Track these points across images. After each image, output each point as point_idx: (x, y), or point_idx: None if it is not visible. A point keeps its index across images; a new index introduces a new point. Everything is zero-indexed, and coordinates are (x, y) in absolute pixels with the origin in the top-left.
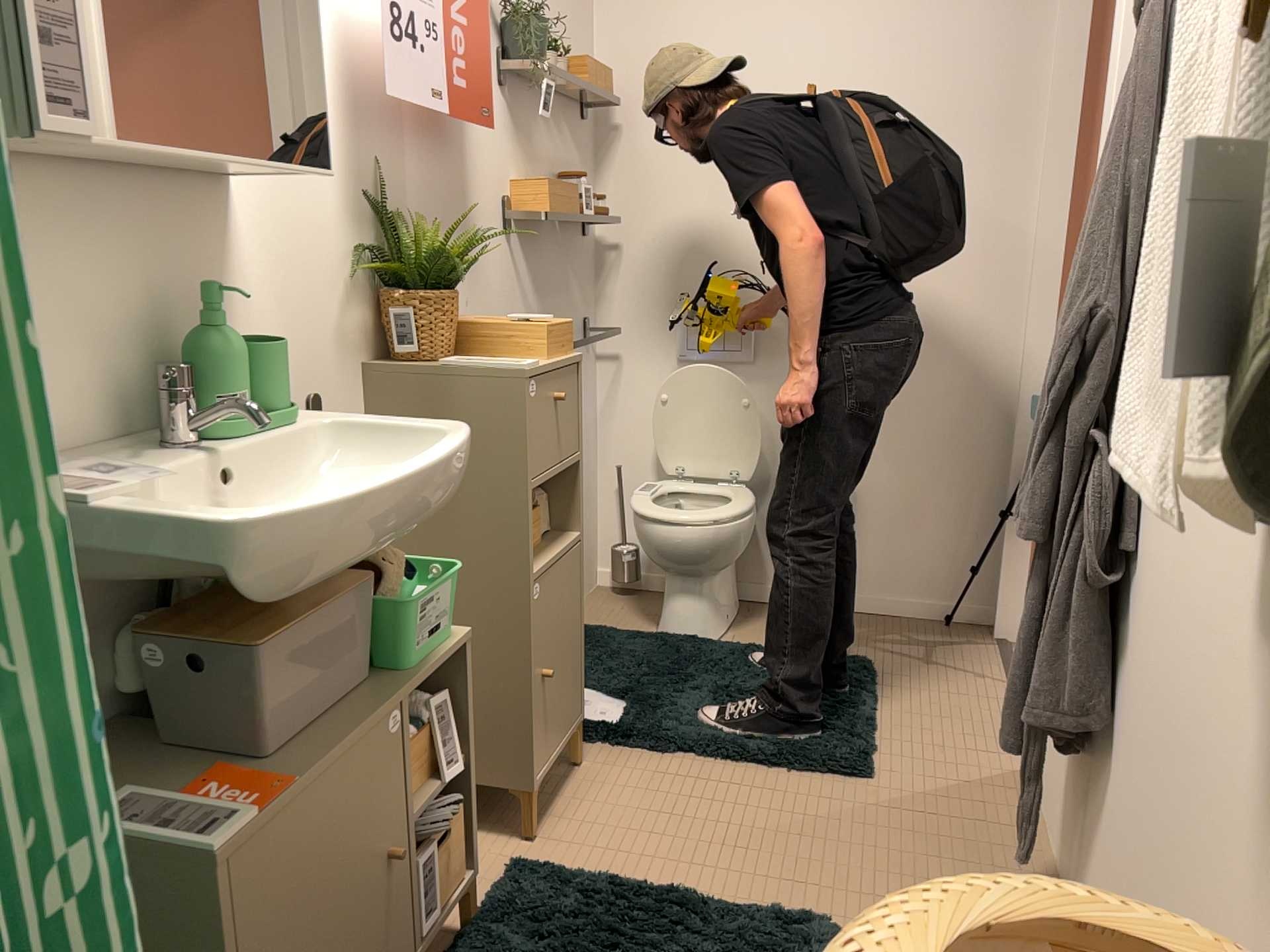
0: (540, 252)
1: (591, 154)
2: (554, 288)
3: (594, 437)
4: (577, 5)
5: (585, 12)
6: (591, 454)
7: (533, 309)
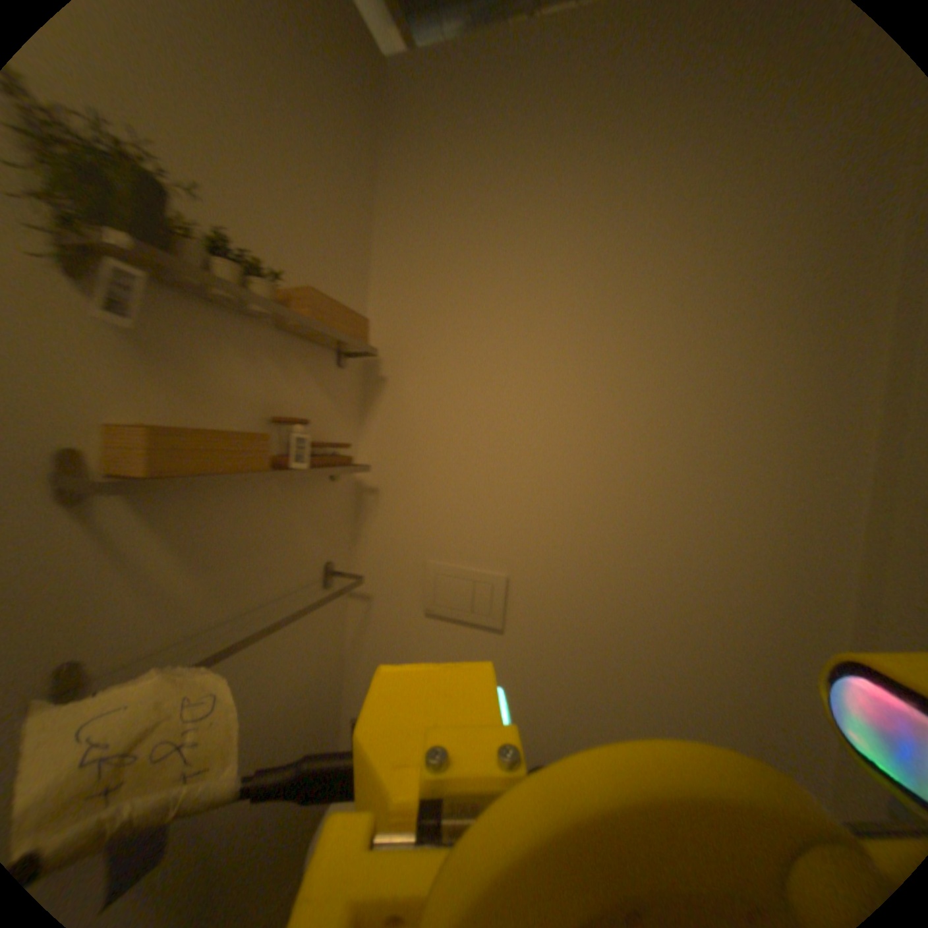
0: (217, 509)
1: (358, 394)
2: (258, 545)
3: (340, 673)
4: (342, 245)
5: (359, 258)
6: (332, 694)
7: (184, 590)
